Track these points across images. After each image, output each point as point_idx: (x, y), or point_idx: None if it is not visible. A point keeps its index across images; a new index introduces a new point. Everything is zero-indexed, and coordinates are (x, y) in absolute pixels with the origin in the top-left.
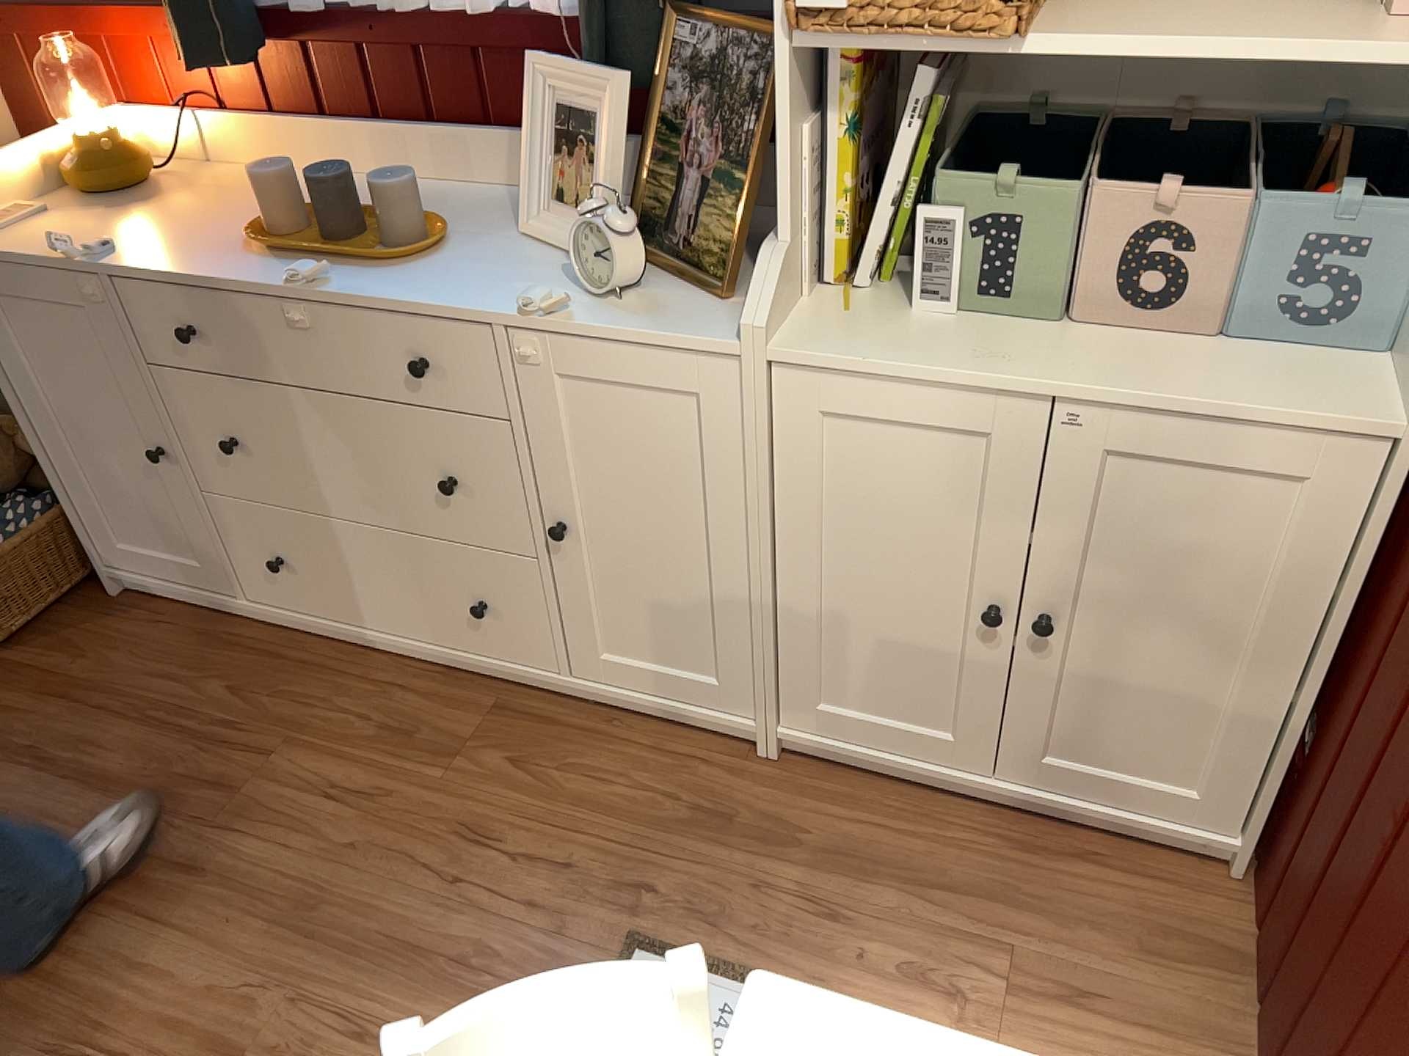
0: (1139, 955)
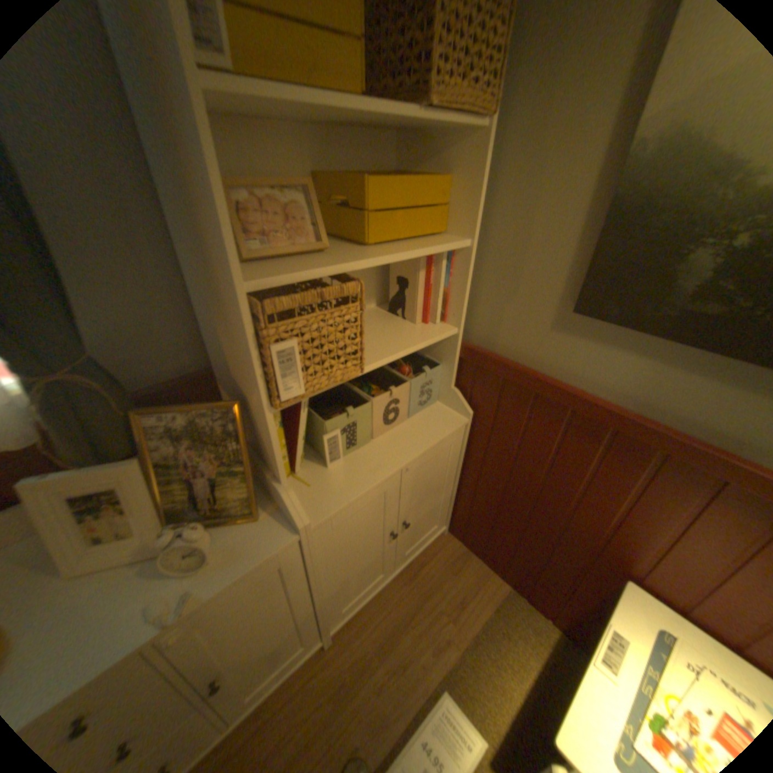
0: (456, 579)
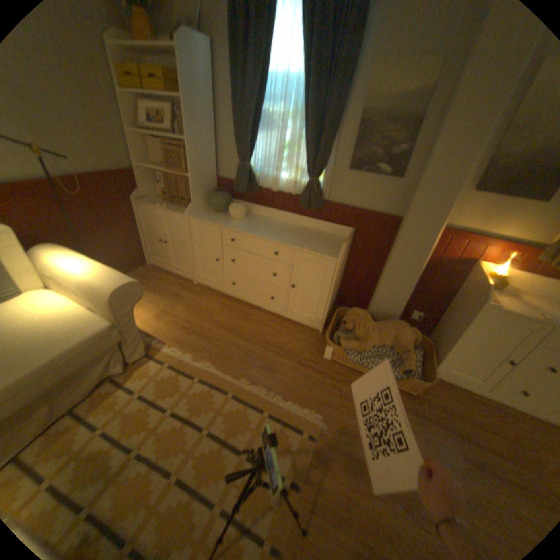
0: None
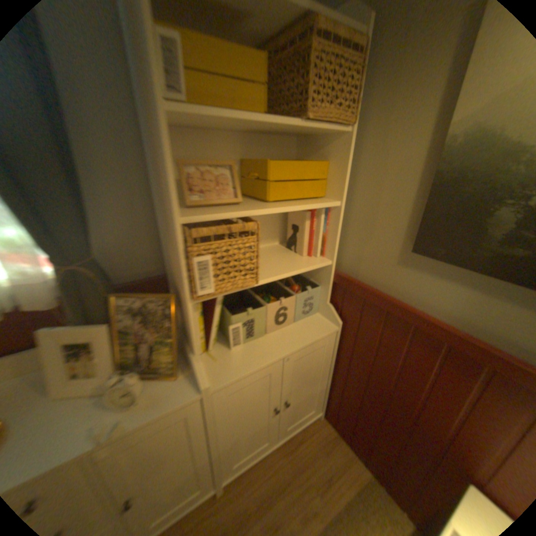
0: (327, 459)
